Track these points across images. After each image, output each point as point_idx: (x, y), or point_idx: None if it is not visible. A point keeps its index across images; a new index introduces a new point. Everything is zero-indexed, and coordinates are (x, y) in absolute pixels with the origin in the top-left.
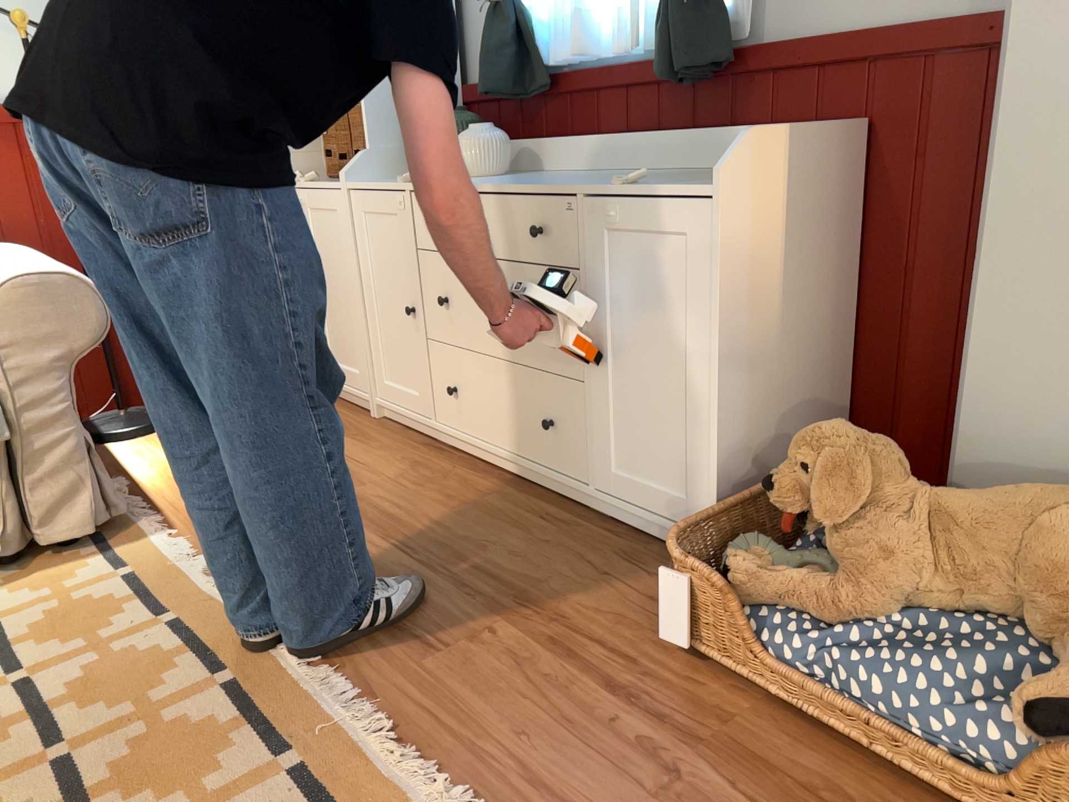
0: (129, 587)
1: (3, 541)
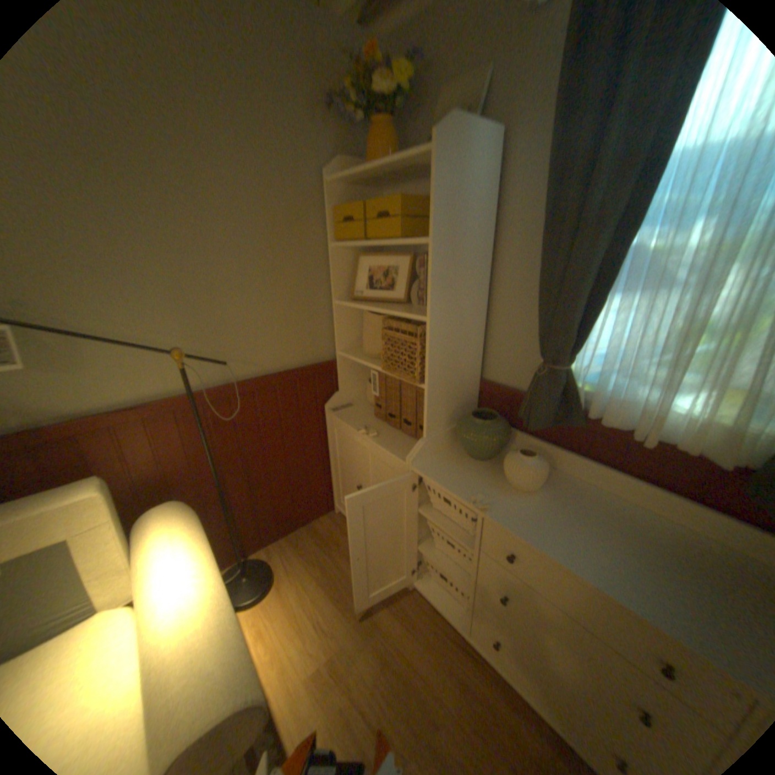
0: None
1: None
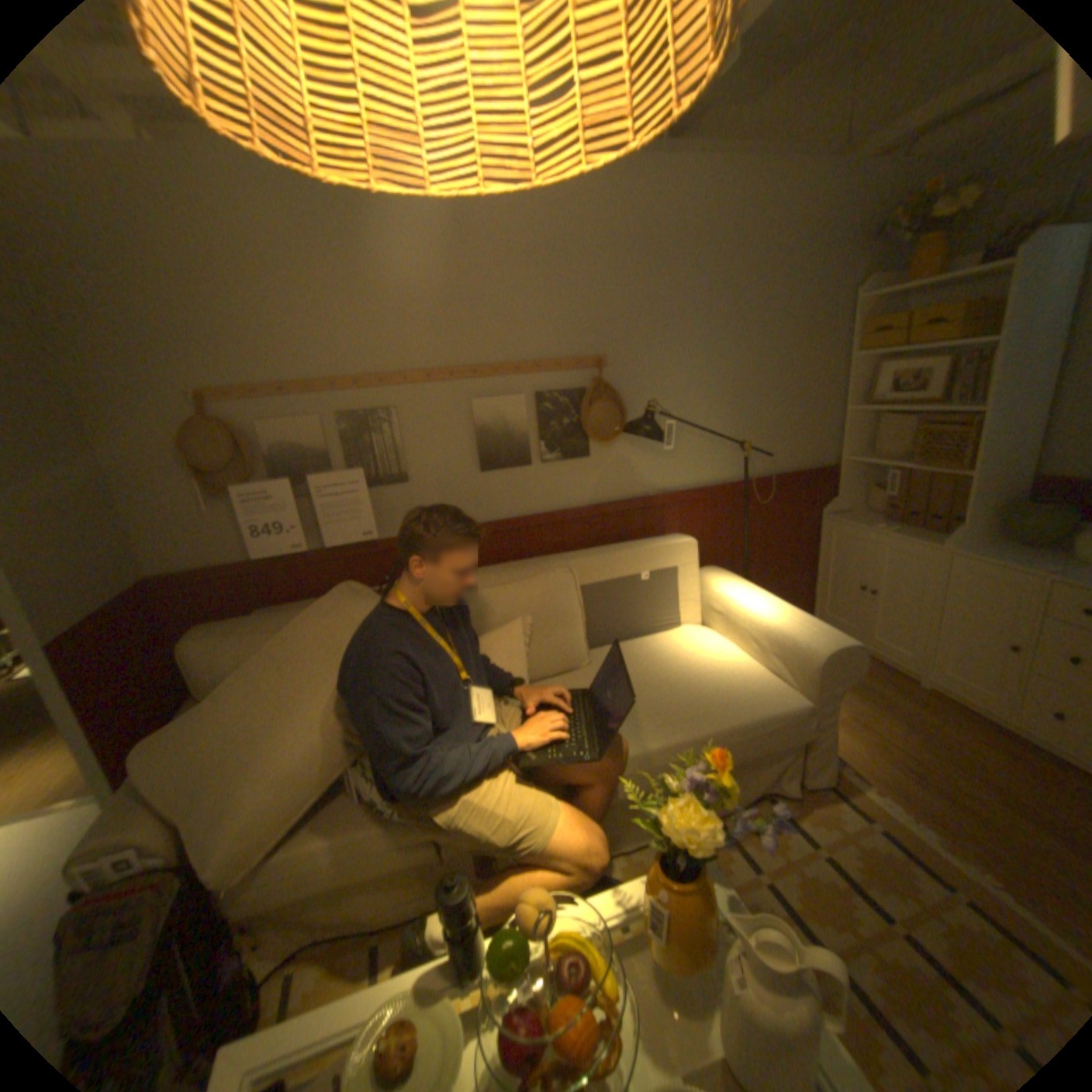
0: (898, 849)
1: (797, 789)
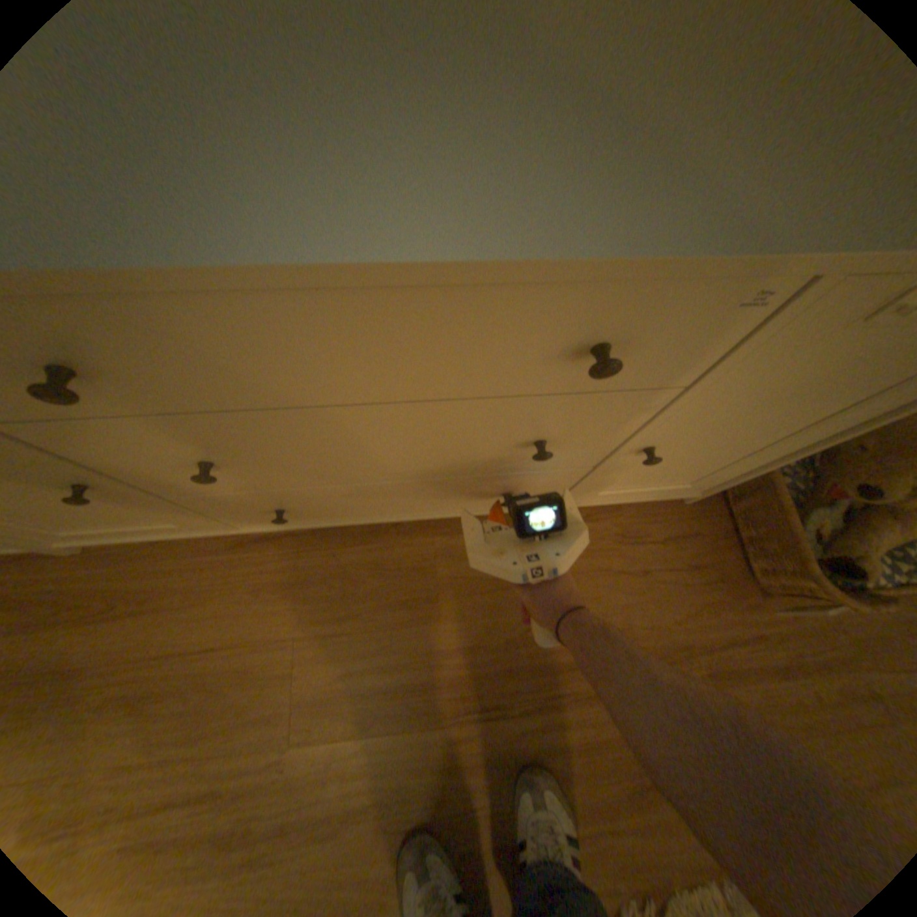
0: None
1: None
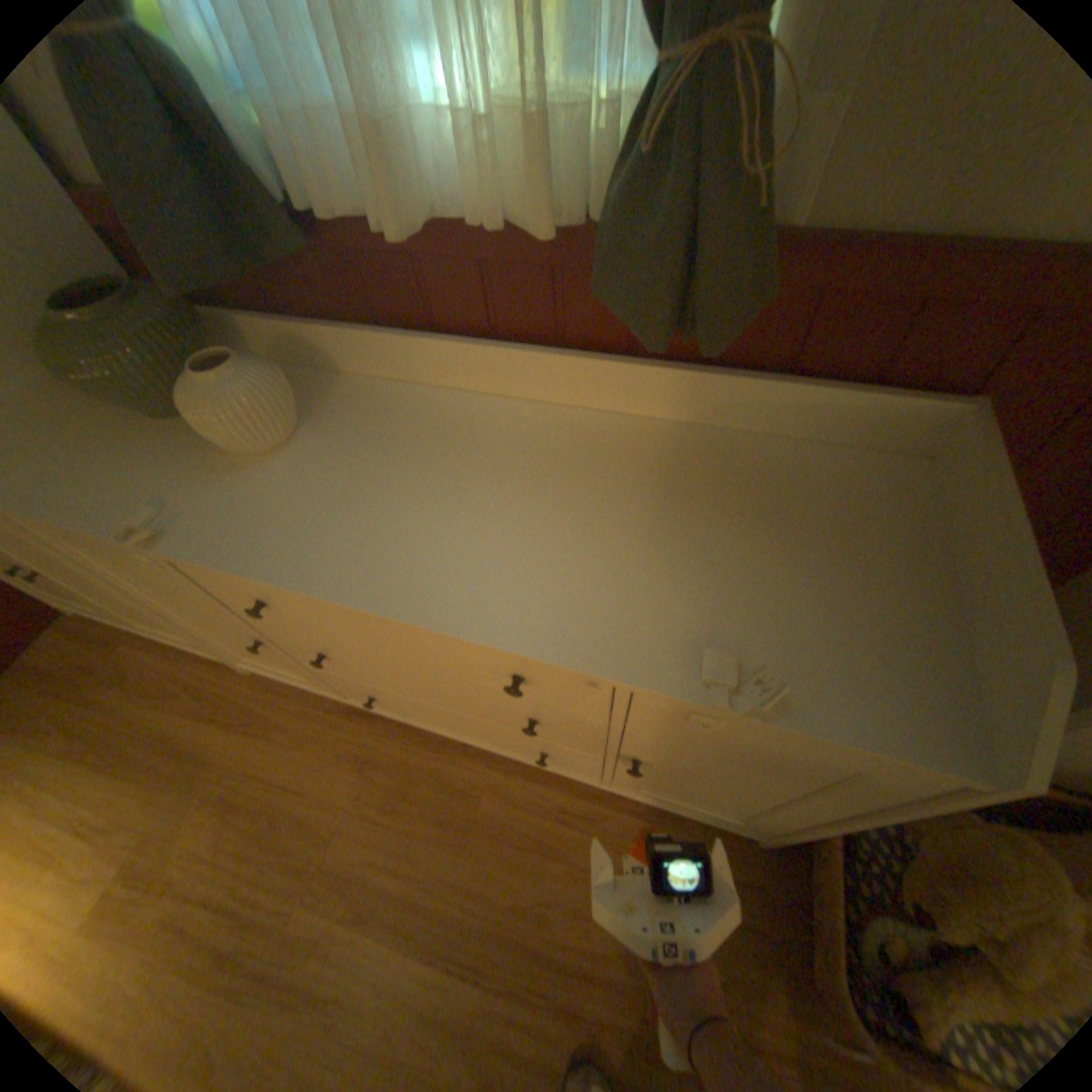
0: None
1: None
